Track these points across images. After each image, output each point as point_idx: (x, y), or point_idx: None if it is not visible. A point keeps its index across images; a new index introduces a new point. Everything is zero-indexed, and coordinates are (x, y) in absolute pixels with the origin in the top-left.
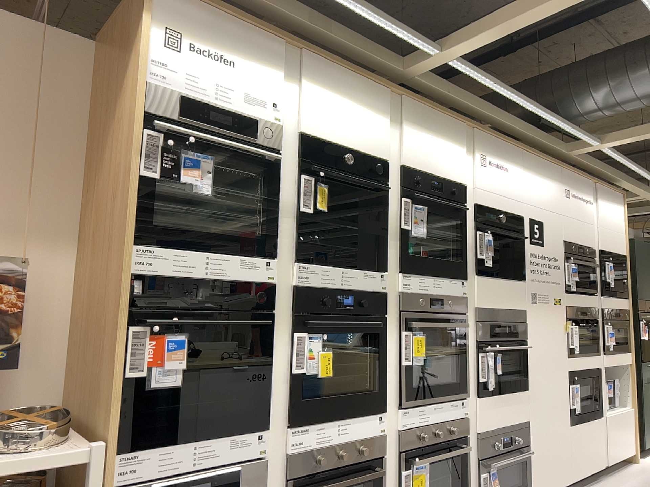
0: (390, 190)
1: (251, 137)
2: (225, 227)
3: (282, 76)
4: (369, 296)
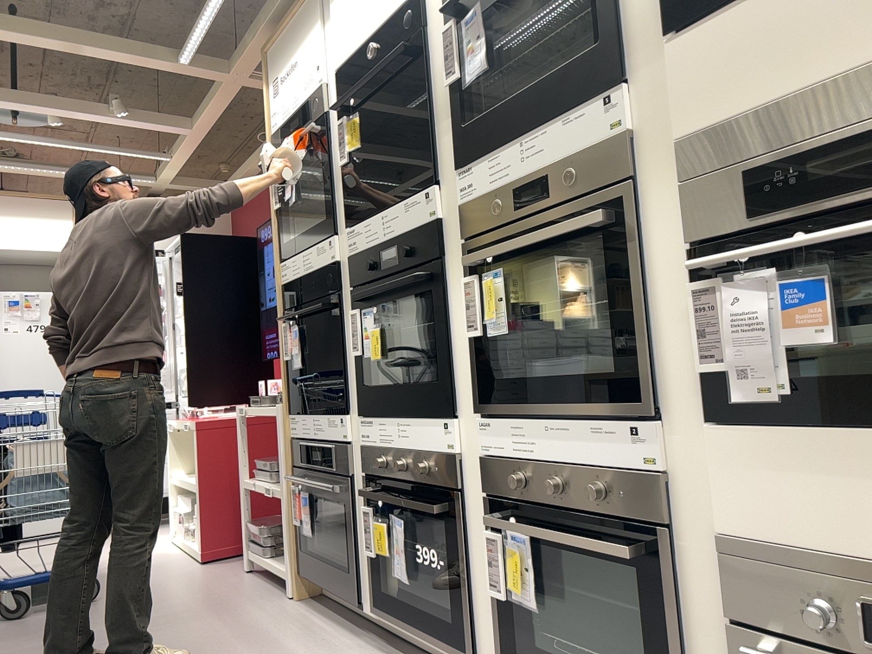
0: (435, 25)
1: (305, 120)
2: (320, 220)
3: (316, 23)
4: (415, 237)
